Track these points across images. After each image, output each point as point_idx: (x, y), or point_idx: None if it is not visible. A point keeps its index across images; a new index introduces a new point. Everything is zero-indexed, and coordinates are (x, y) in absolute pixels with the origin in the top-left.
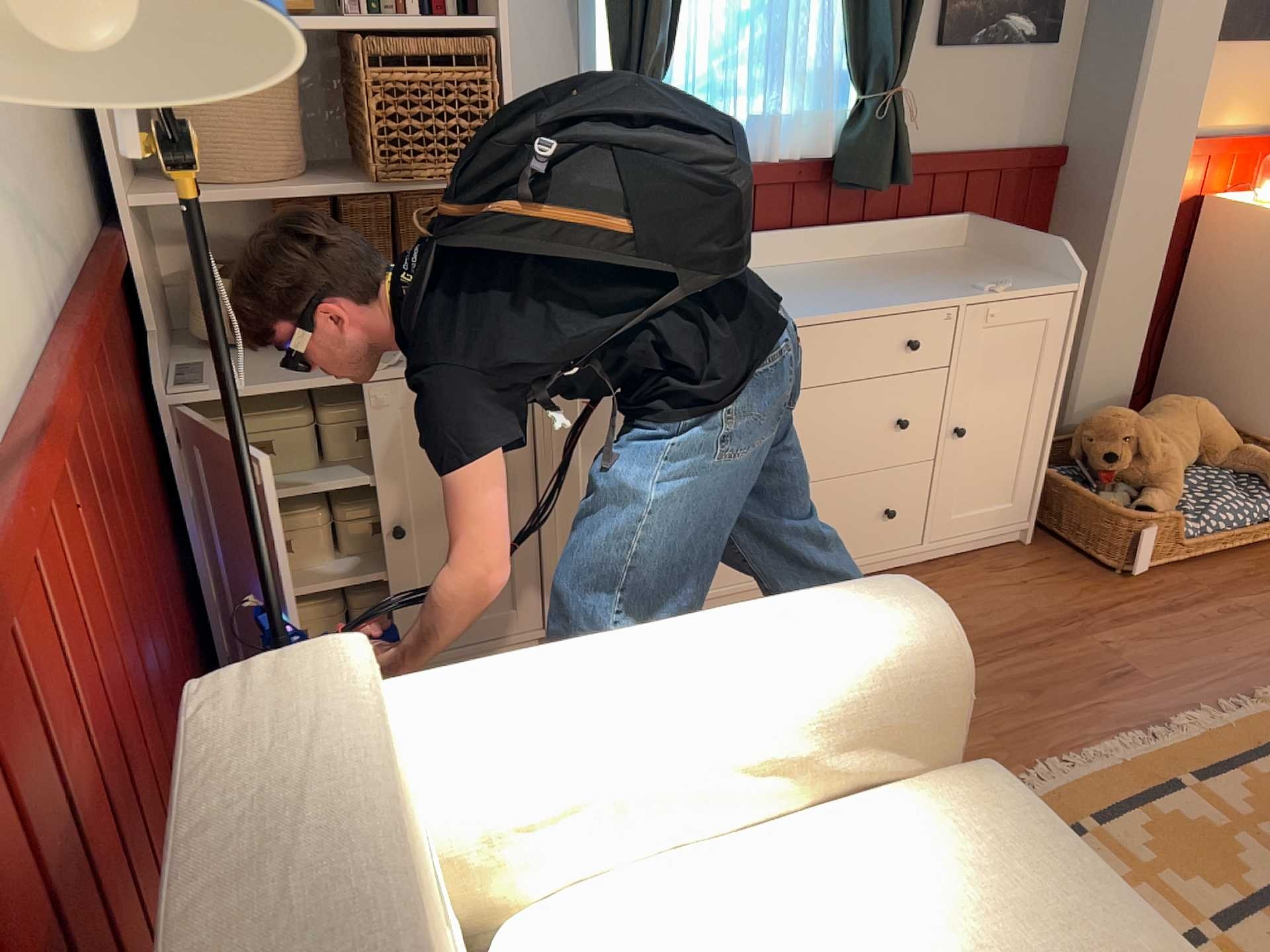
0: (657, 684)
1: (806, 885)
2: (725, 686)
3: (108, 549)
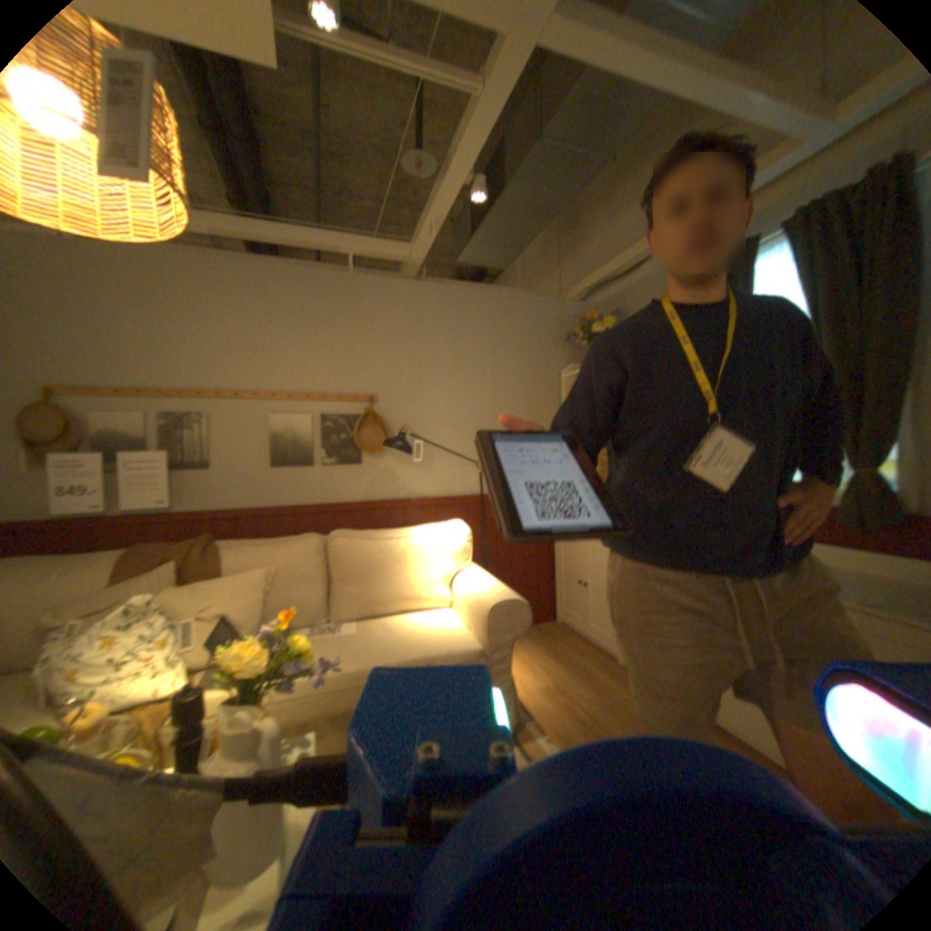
0: (470, 577)
1: (442, 621)
2: (471, 583)
3: (488, 531)
